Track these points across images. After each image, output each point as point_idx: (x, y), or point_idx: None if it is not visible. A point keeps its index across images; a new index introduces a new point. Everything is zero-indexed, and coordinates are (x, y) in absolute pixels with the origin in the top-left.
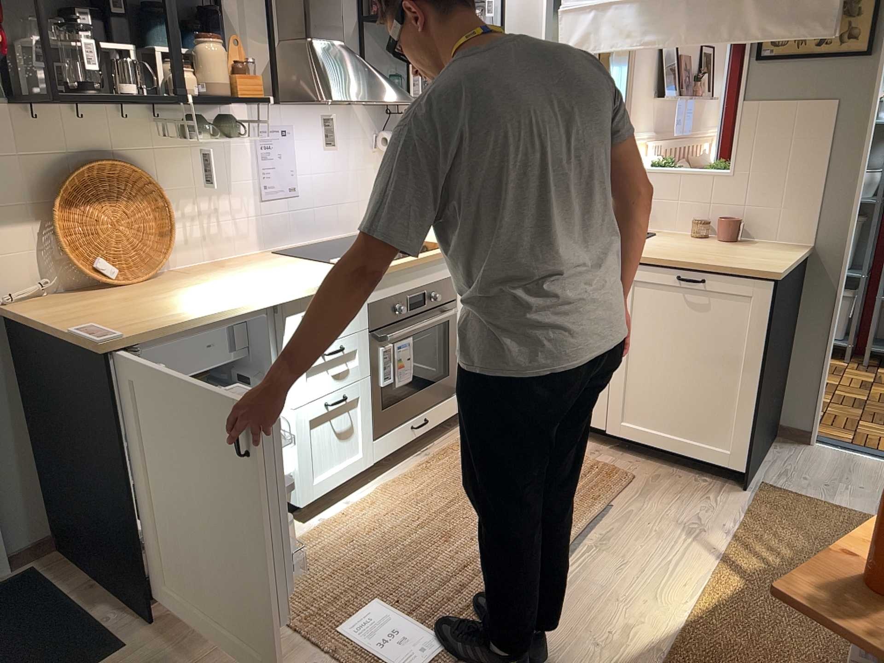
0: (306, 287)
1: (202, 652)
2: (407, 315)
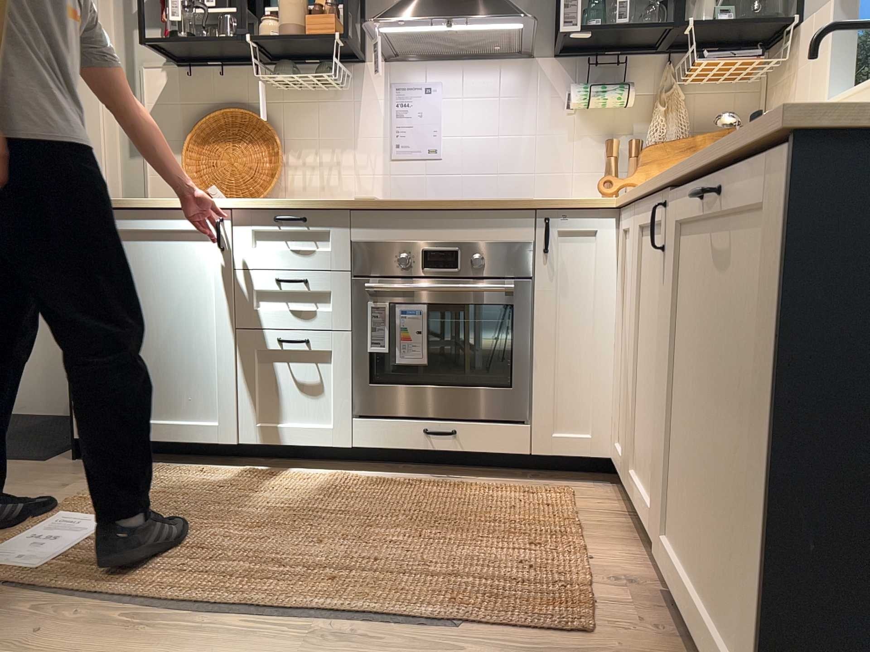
0: (257, 200)
1: (35, 484)
2: (422, 273)
